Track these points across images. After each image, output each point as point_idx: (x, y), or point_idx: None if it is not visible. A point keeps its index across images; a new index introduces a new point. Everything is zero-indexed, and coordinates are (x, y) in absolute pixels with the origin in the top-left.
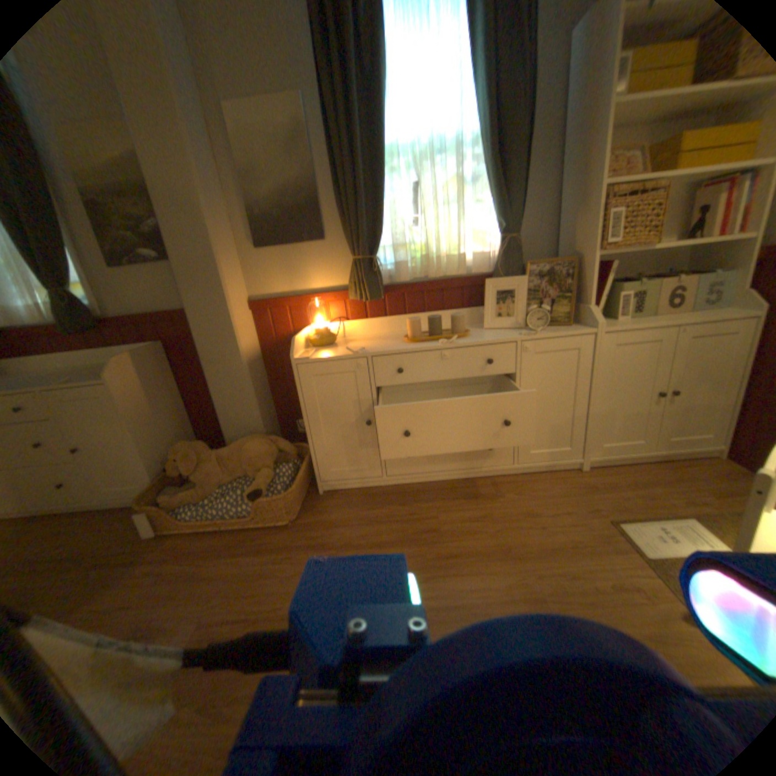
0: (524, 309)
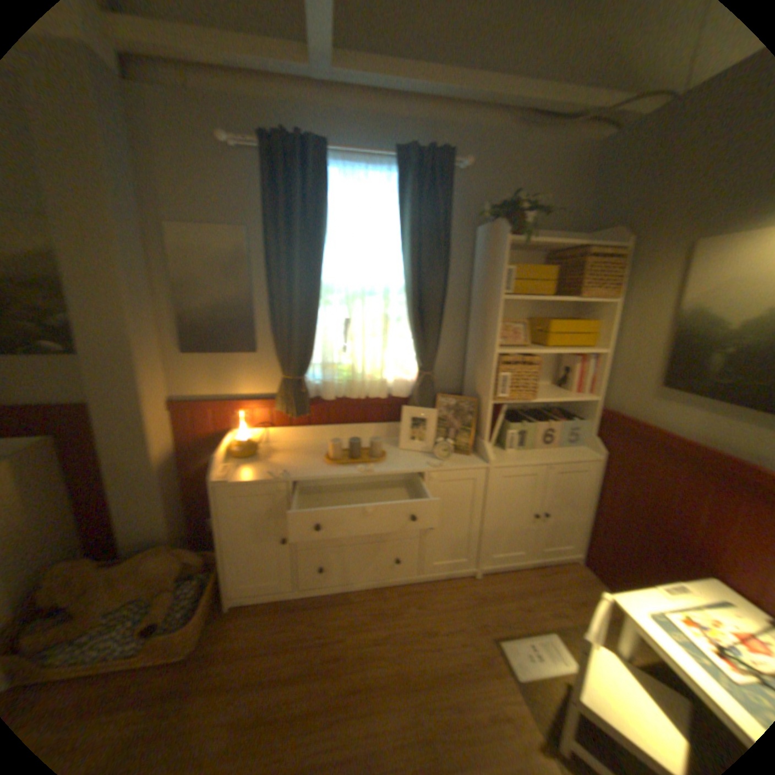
0: (434, 437)
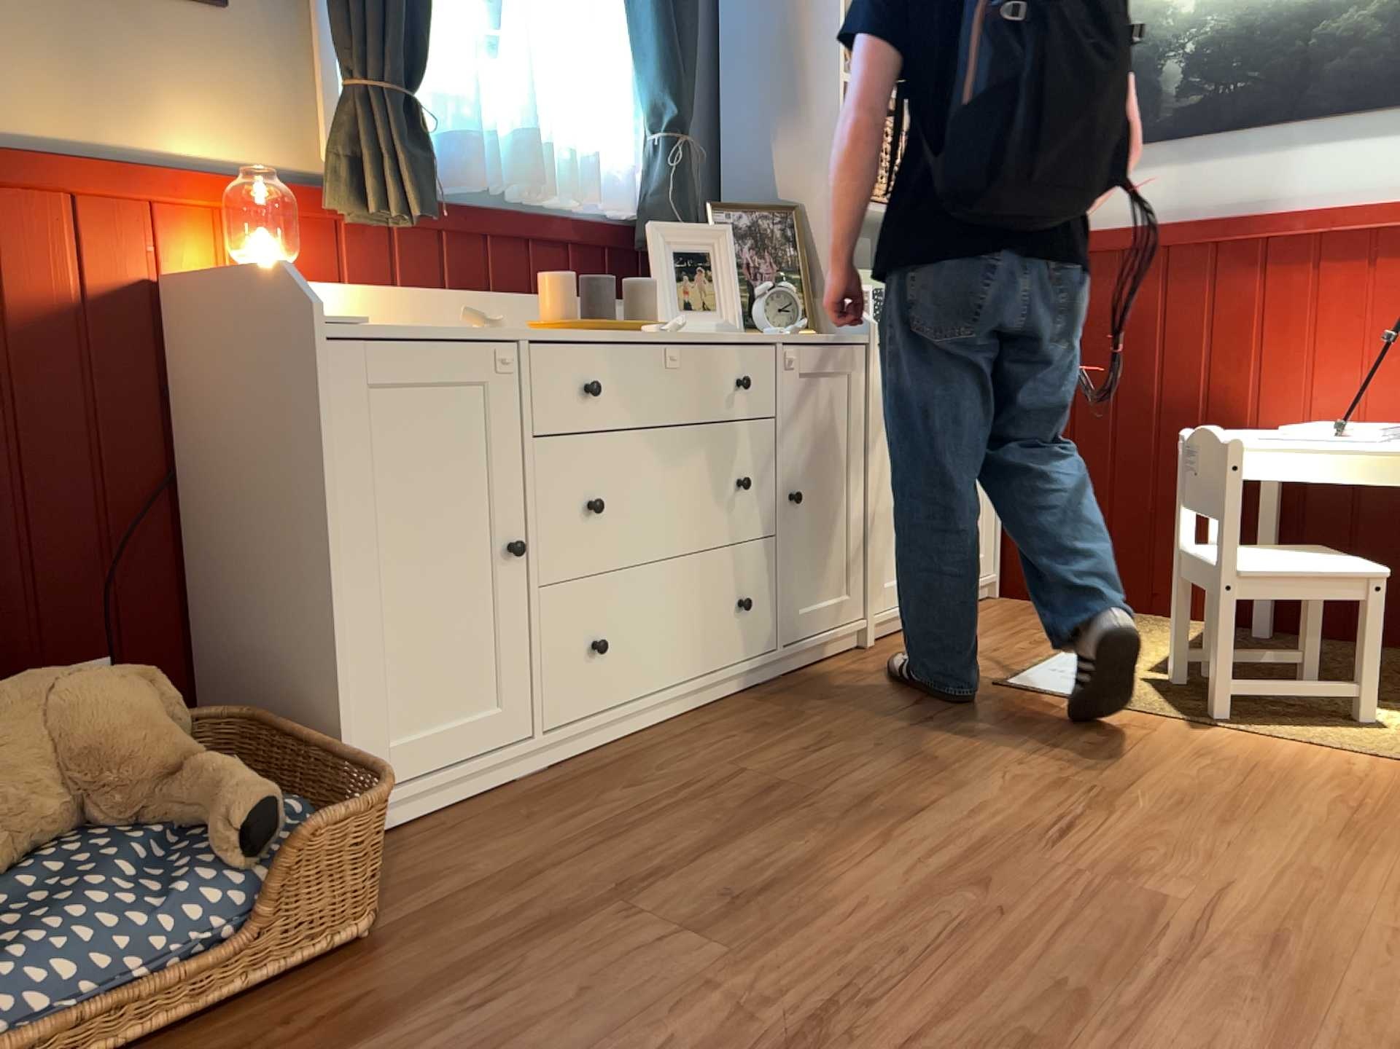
0: (738, 293)
